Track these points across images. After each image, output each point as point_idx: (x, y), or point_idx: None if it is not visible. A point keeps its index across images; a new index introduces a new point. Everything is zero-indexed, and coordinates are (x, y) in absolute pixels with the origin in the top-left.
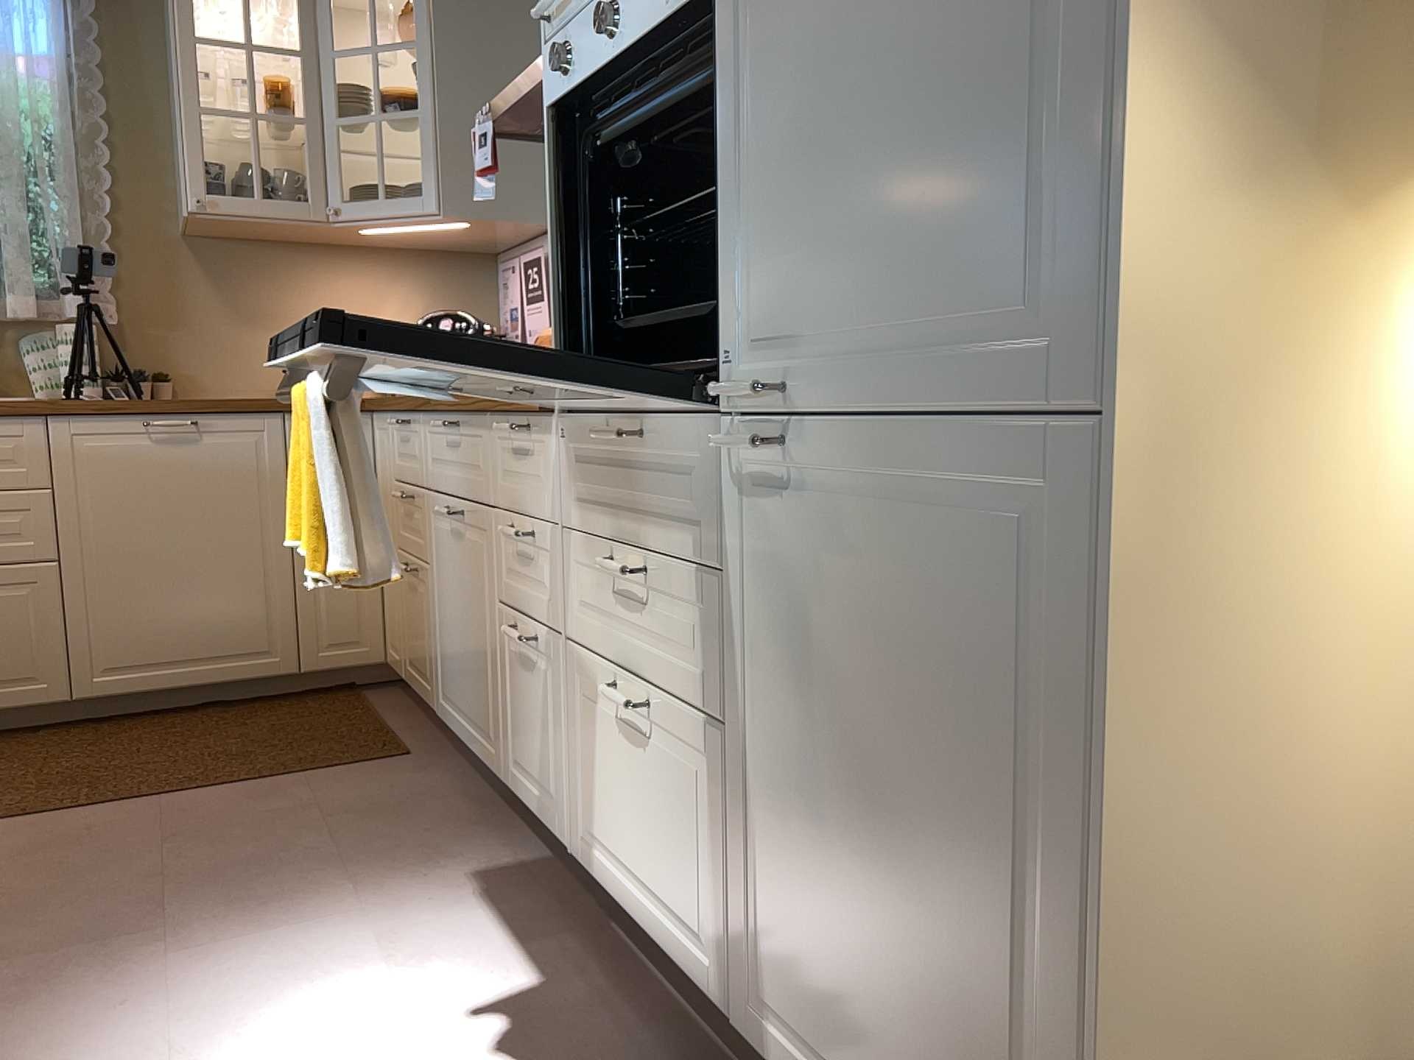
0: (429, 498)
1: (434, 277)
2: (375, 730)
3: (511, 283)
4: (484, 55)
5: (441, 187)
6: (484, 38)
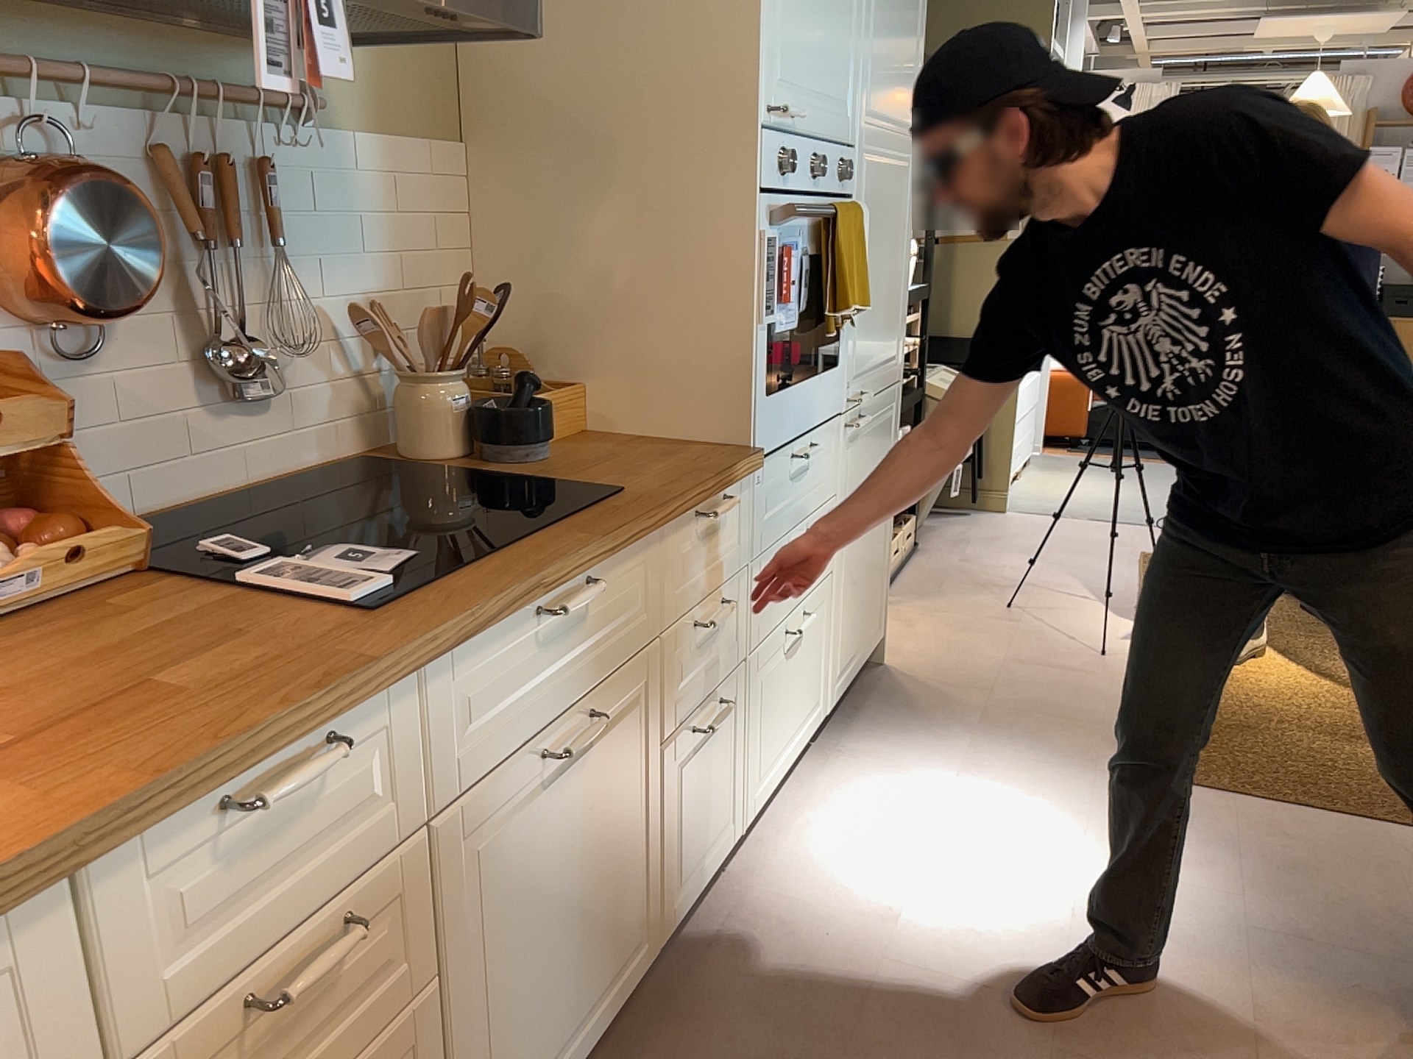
0: (444, 827)
1: None
2: None
3: None
4: None
5: None
6: None
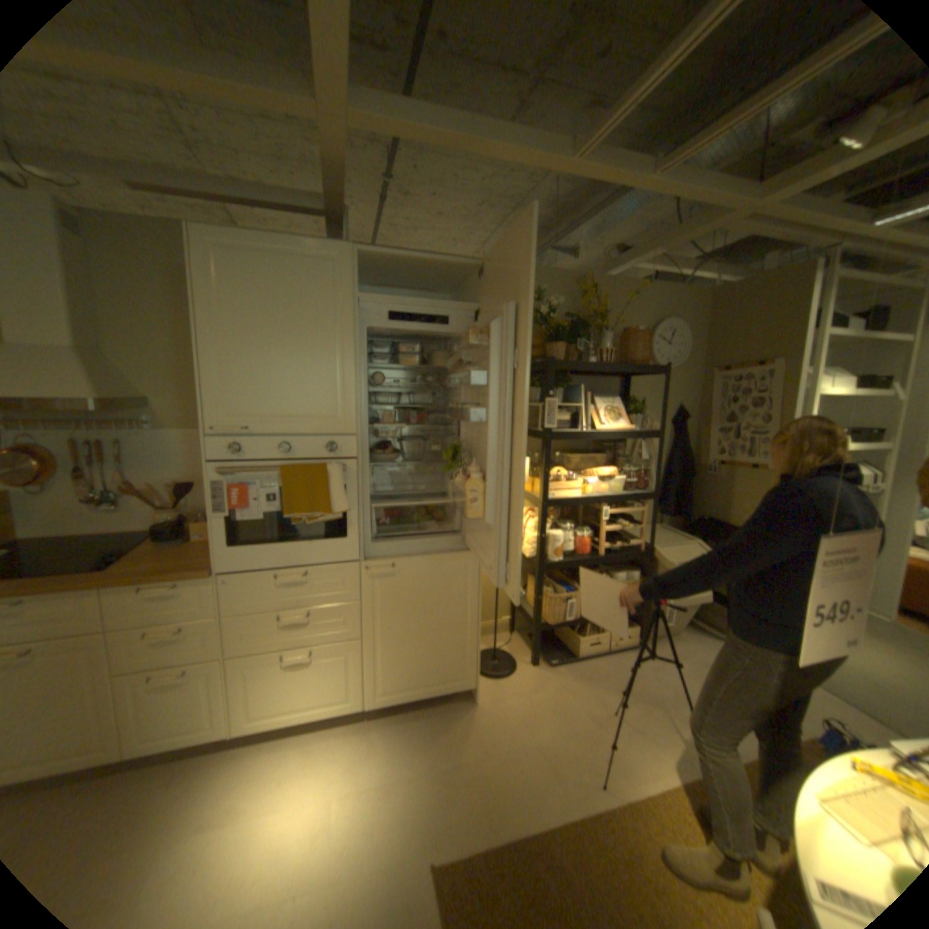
0: None
1: None
2: None
3: None
4: None
5: None
6: None
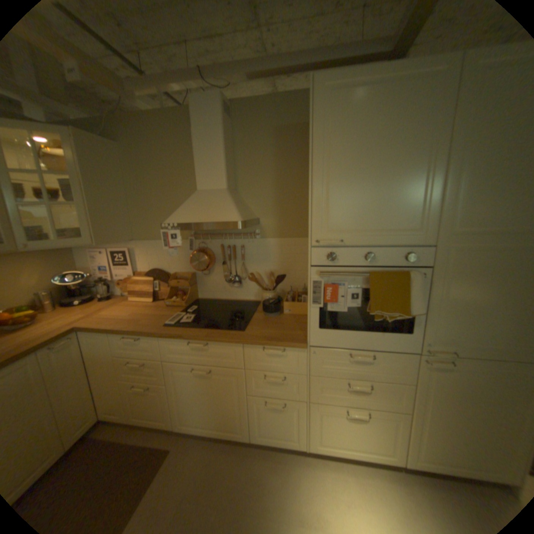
0: (166, 365)
1: (45, 256)
2: (135, 451)
3: (99, 258)
4: (99, 179)
5: (90, 233)
6: (98, 172)
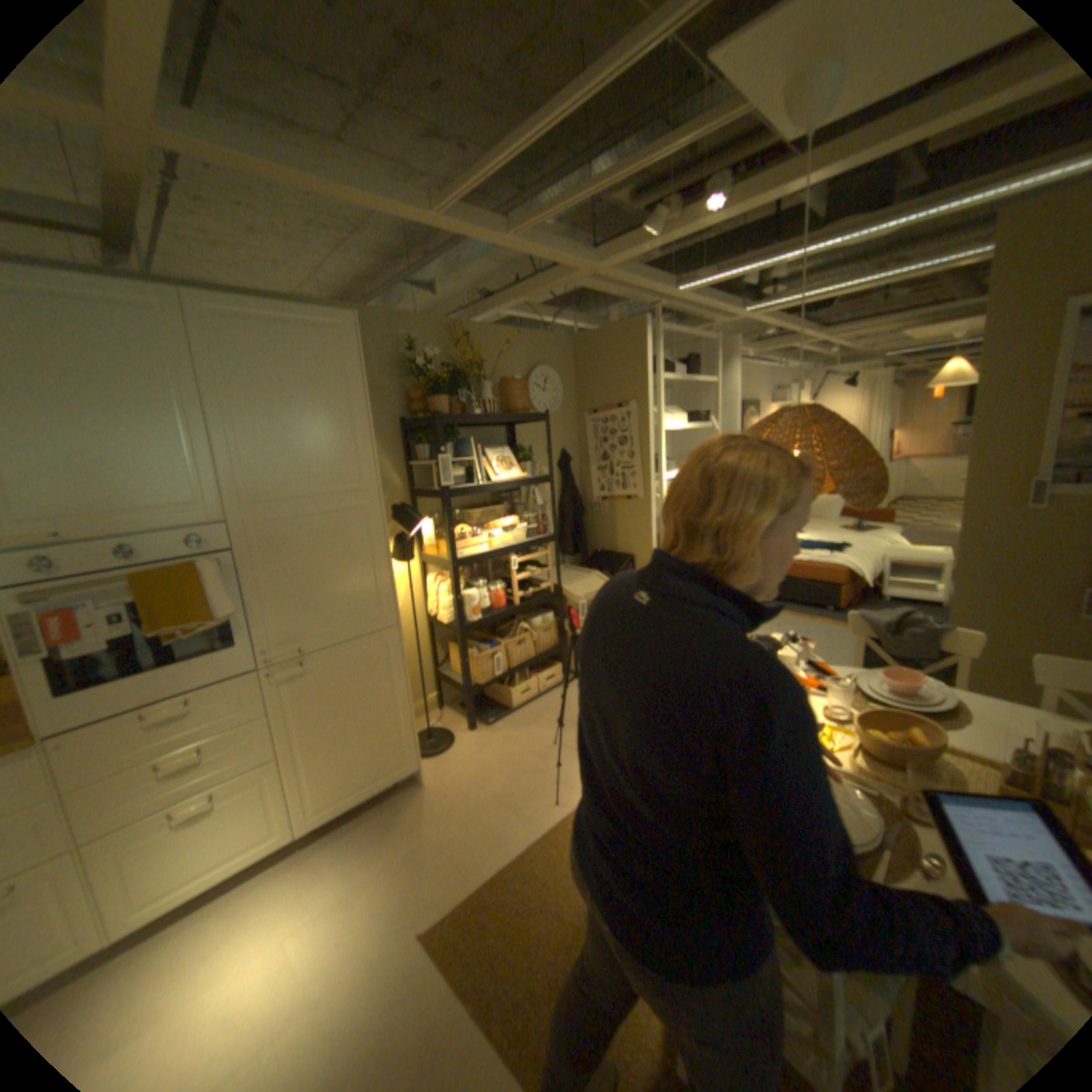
0: None
1: None
2: None
3: None
4: None
5: None
6: None
